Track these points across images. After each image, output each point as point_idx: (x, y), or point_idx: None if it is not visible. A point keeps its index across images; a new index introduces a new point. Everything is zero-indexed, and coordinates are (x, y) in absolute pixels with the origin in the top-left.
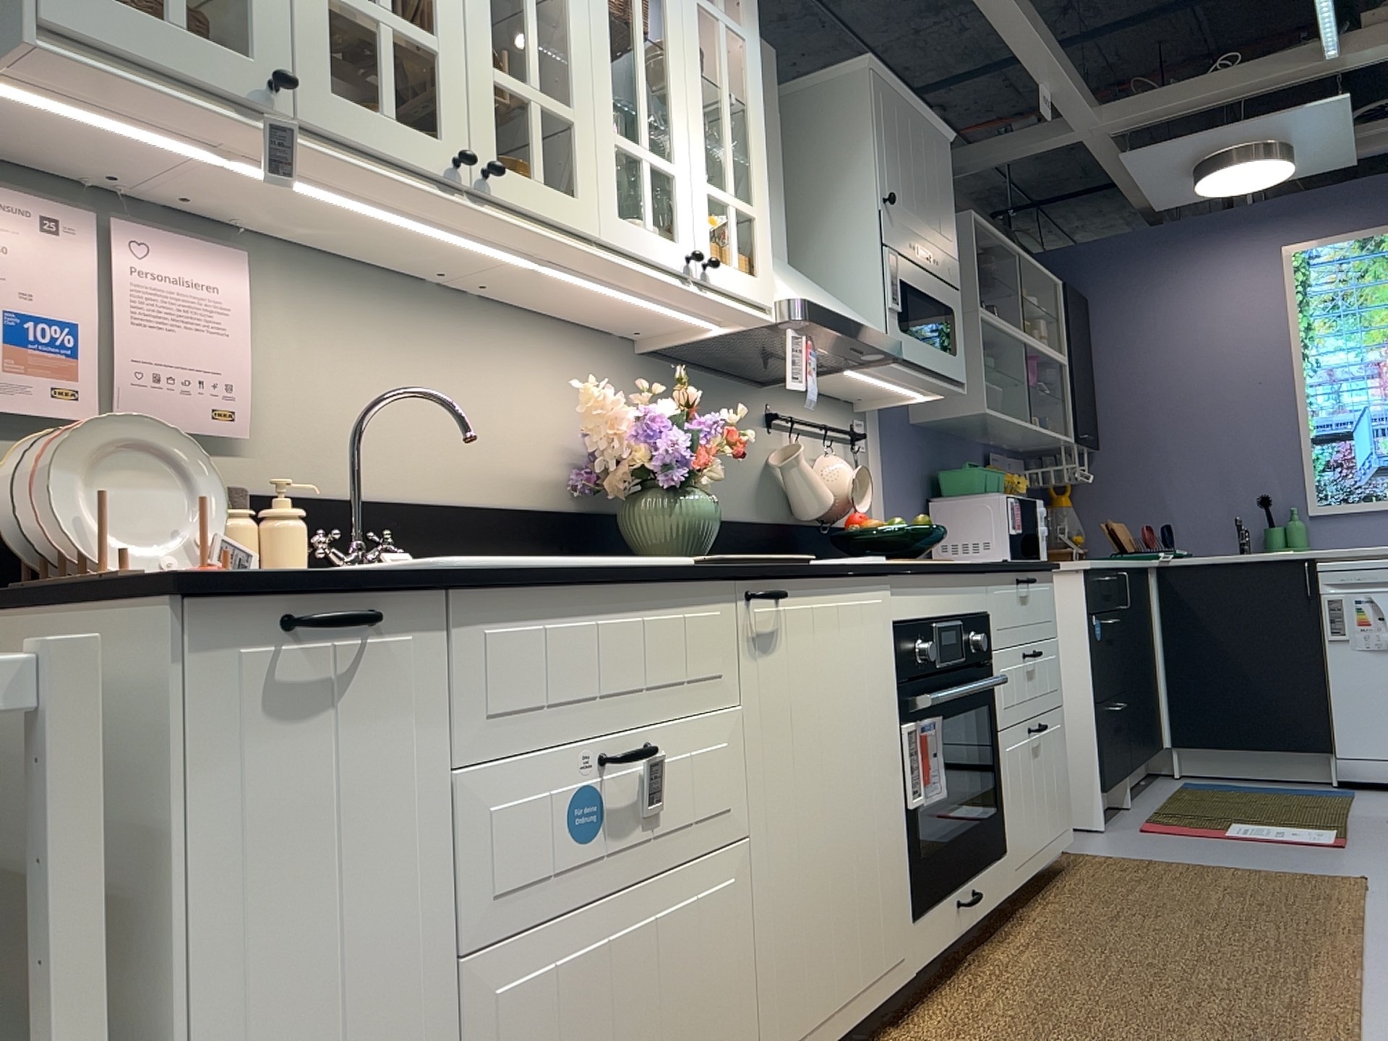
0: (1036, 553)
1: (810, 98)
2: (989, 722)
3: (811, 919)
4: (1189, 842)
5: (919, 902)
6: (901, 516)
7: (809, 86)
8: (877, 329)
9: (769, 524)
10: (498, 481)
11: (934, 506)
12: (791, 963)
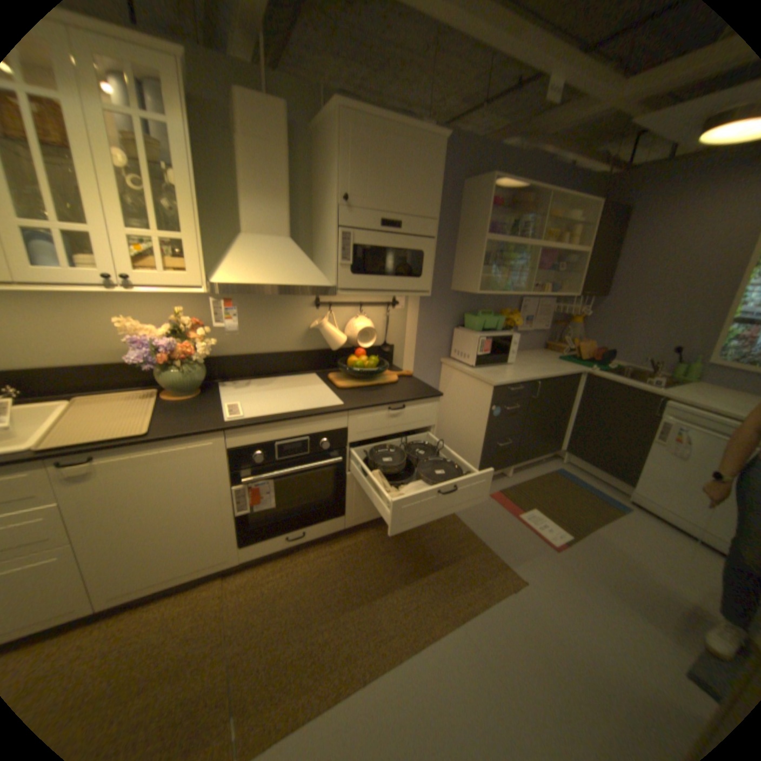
0: (502, 361)
1: (325, 125)
2: (337, 471)
3: (133, 560)
4: (496, 515)
5: (245, 543)
6: (427, 336)
7: (323, 117)
8: (311, 283)
9: (309, 351)
10: (106, 354)
11: (455, 330)
12: (116, 574)
